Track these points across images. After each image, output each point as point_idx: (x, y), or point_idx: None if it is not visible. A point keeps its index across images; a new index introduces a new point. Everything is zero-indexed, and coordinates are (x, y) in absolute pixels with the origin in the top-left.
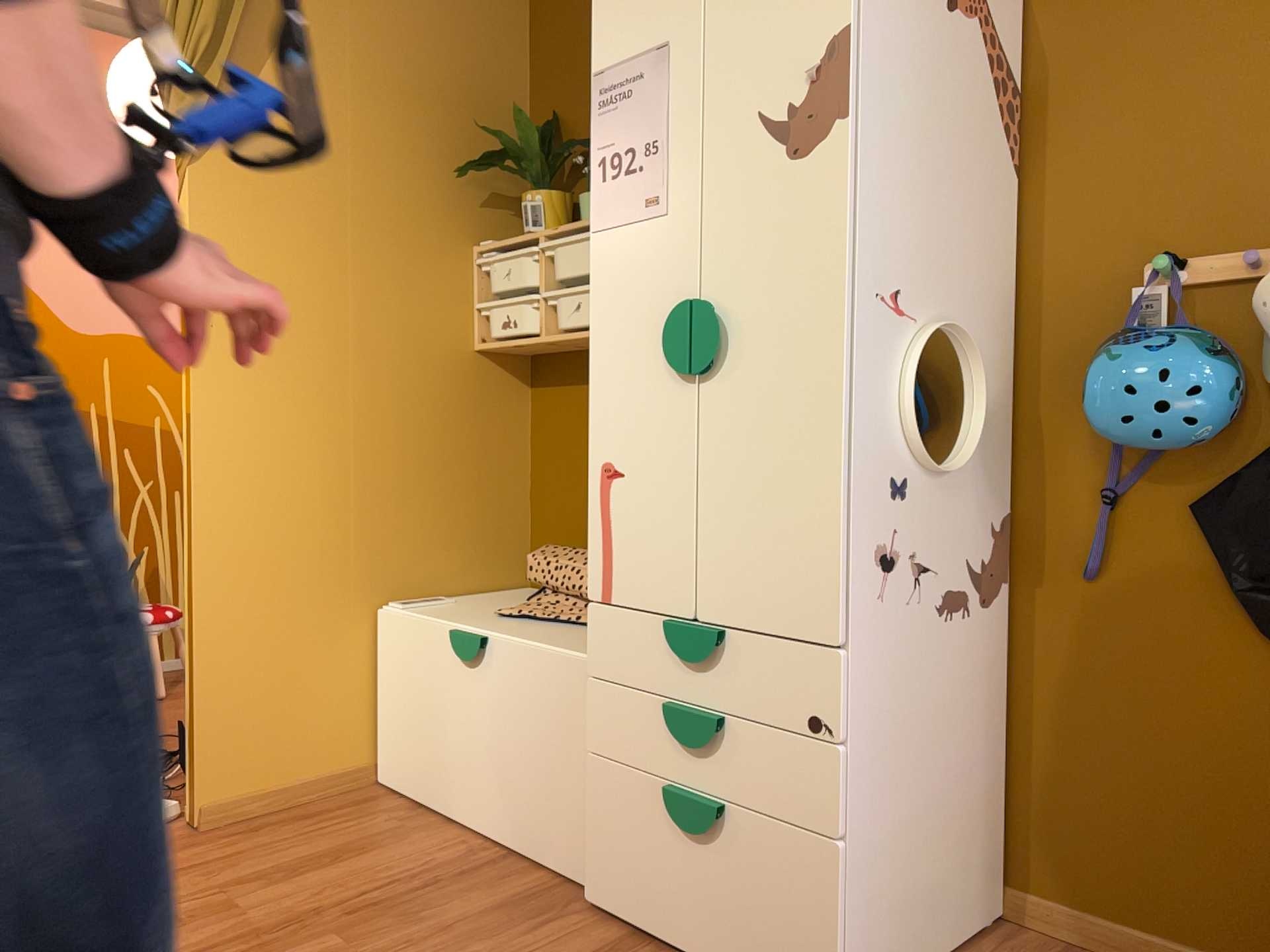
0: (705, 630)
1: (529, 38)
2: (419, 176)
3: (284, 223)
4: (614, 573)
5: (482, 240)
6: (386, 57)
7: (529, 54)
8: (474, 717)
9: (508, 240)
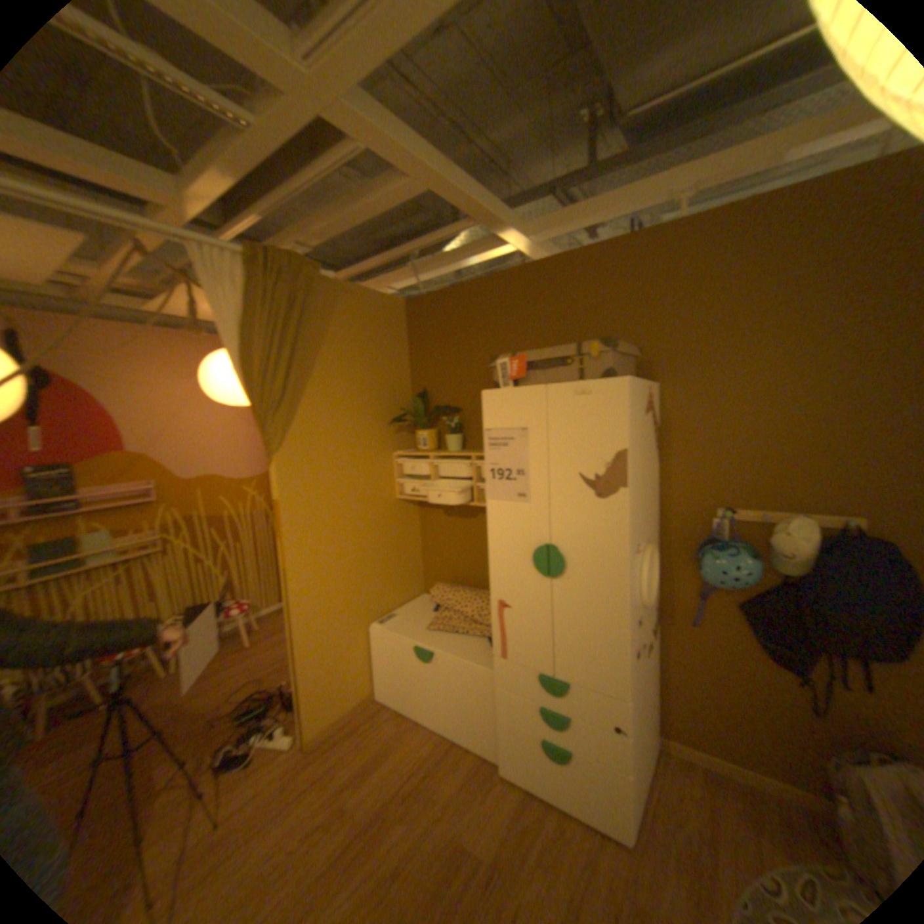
0: (560, 684)
1: (407, 350)
2: (368, 428)
3: (315, 469)
4: (507, 647)
5: (395, 449)
6: (350, 376)
7: (407, 358)
8: (428, 684)
9: (411, 453)
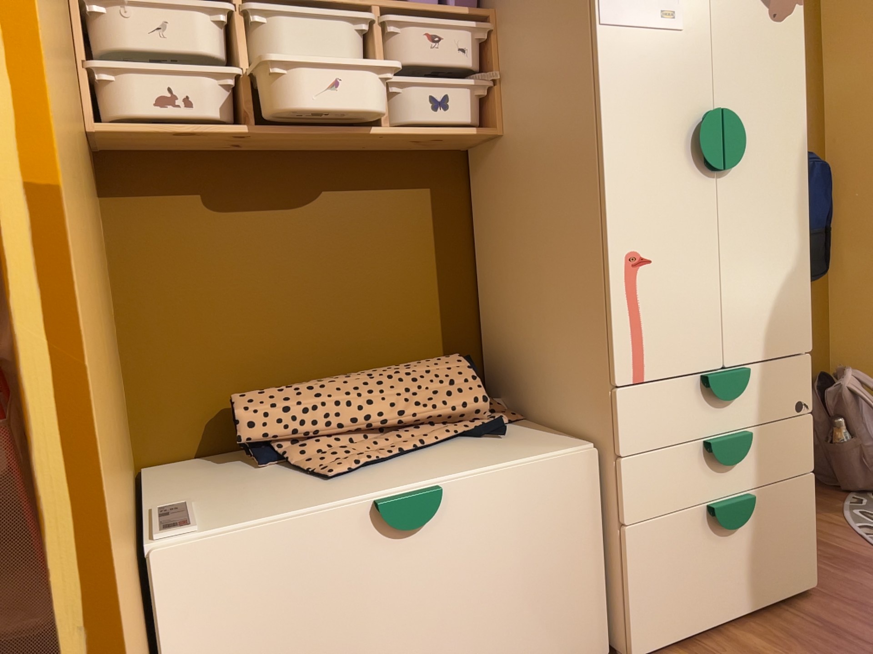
0: (741, 370)
1: None
2: None
3: None
4: (647, 352)
5: None
6: None
7: None
8: (422, 593)
9: None
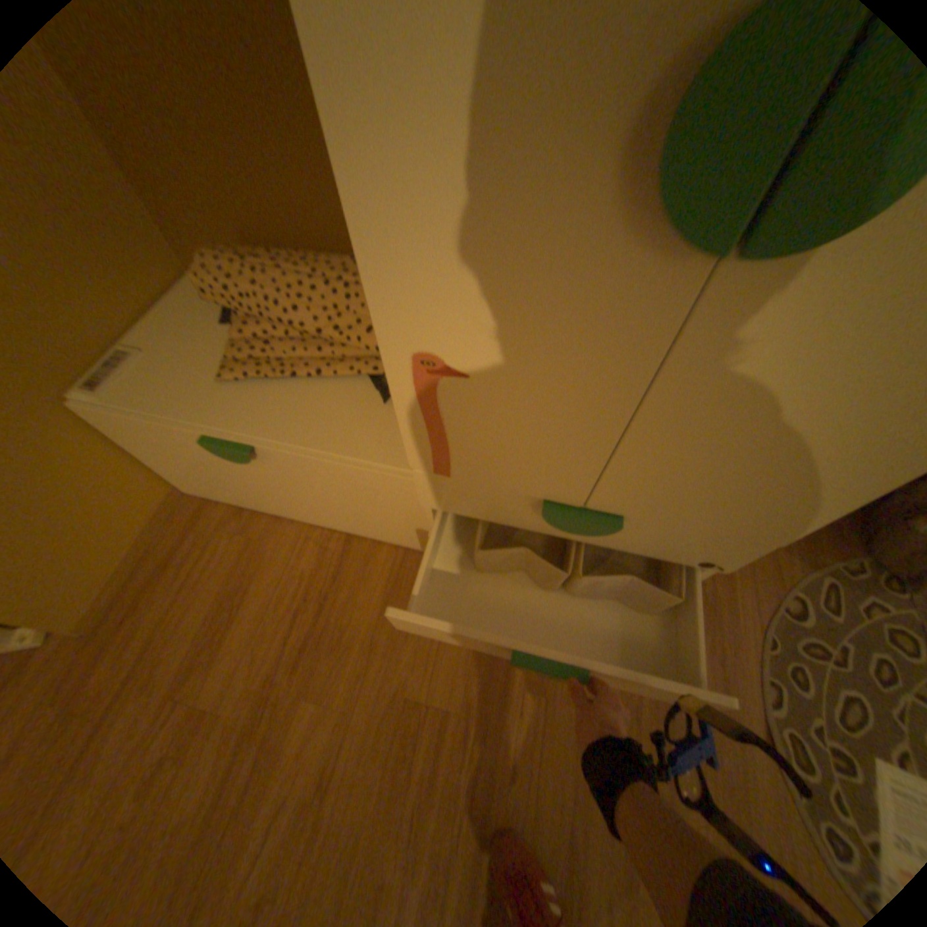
0: (603, 521)
1: None
2: None
3: None
4: (454, 458)
5: None
6: None
7: None
8: (271, 483)
9: None
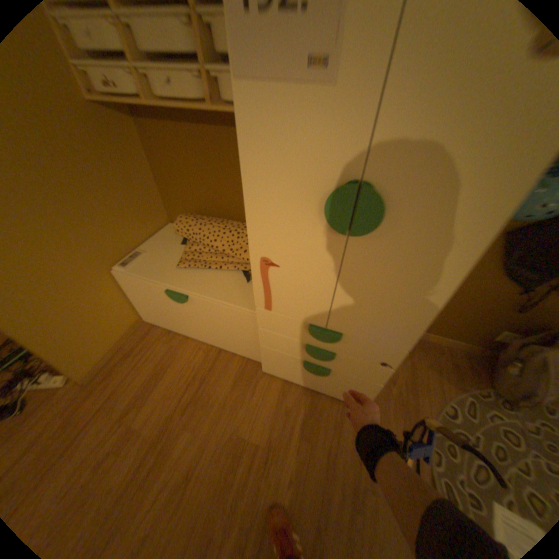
0: (333, 334)
1: None
2: None
3: None
4: (273, 301)
5: None
6: None
7: None
8: (190, 315)
9: None
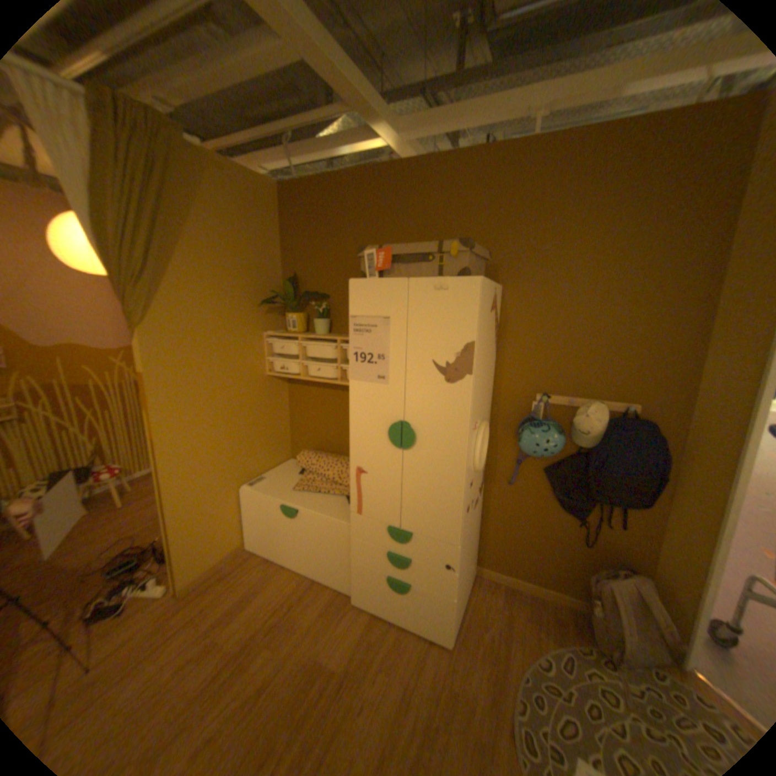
0: (405, 534)
1: (278, 234)
2: (239, 307)
3: (183, 344)
4: (363, 505)
5: (266, 329)
6: (220, 254)
7: (279, 242)
8: (293, 536)
9: (281, 334)
